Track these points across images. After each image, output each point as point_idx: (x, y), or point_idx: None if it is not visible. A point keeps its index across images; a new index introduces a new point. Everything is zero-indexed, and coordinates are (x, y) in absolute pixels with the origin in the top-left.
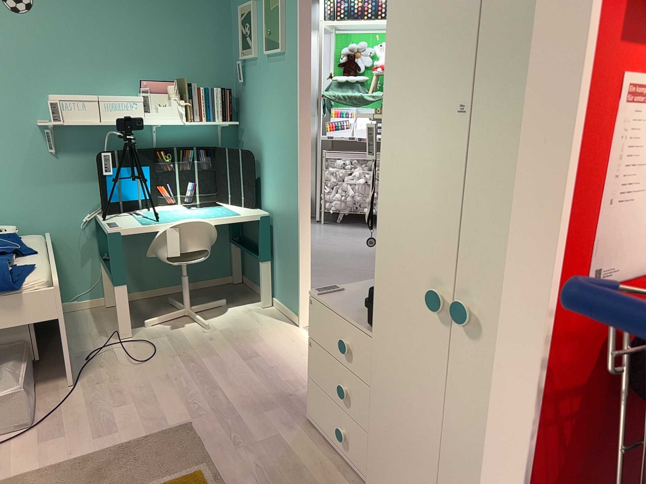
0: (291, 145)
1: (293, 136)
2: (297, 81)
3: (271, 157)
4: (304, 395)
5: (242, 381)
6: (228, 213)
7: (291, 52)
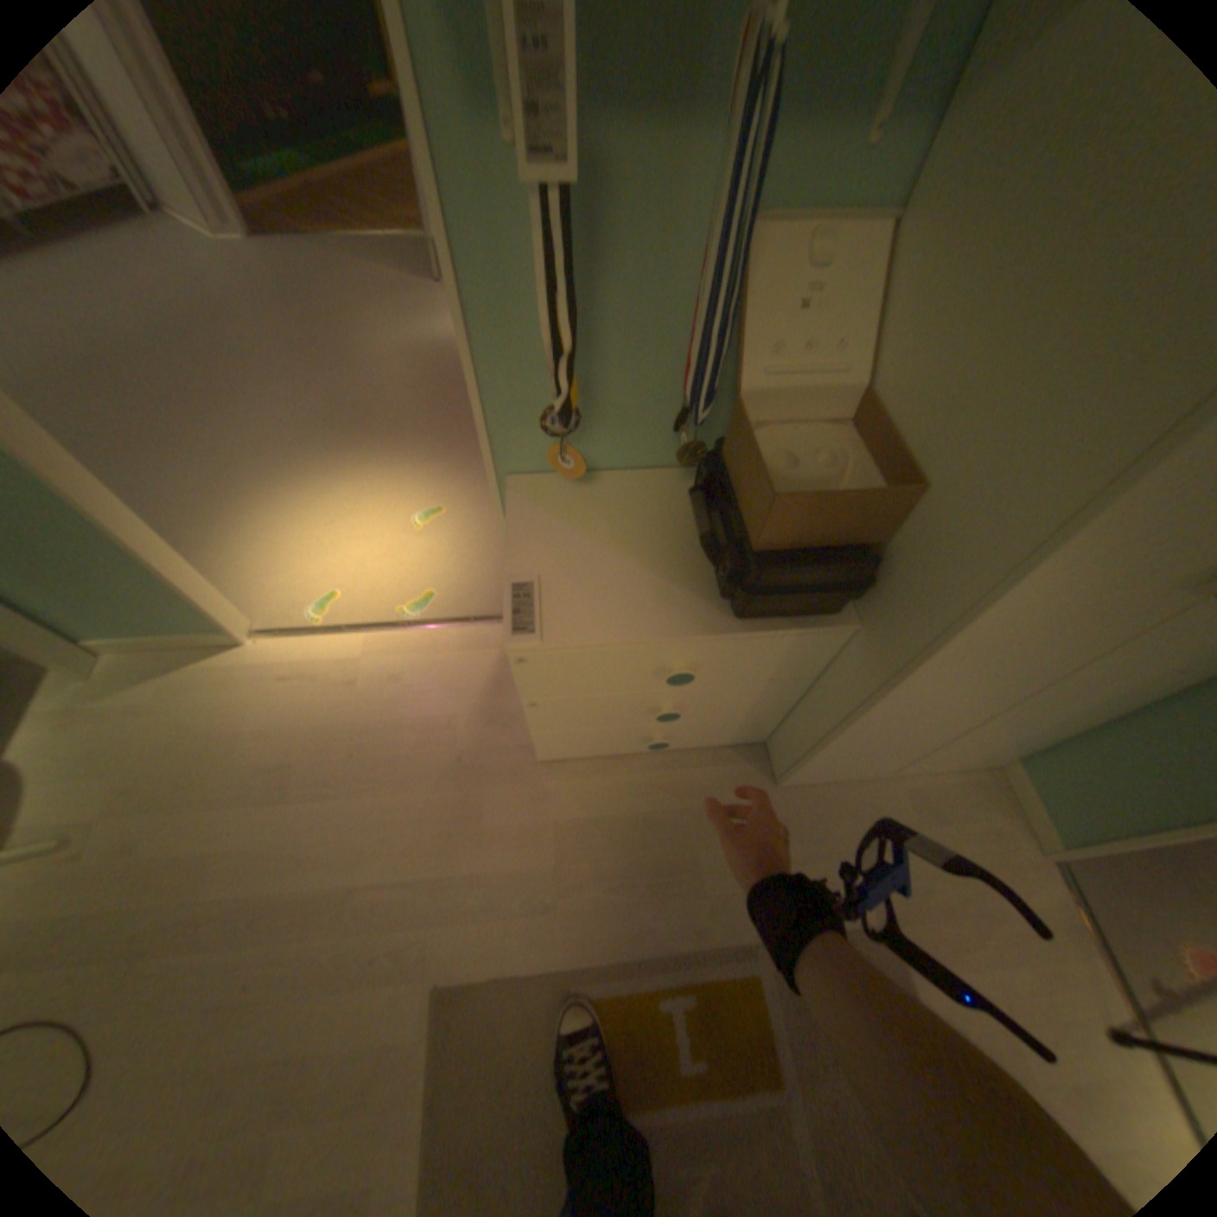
0: None
1: None
2: None
3: None
4: (473, 737)
5: (356, 833)
6: None
7: None
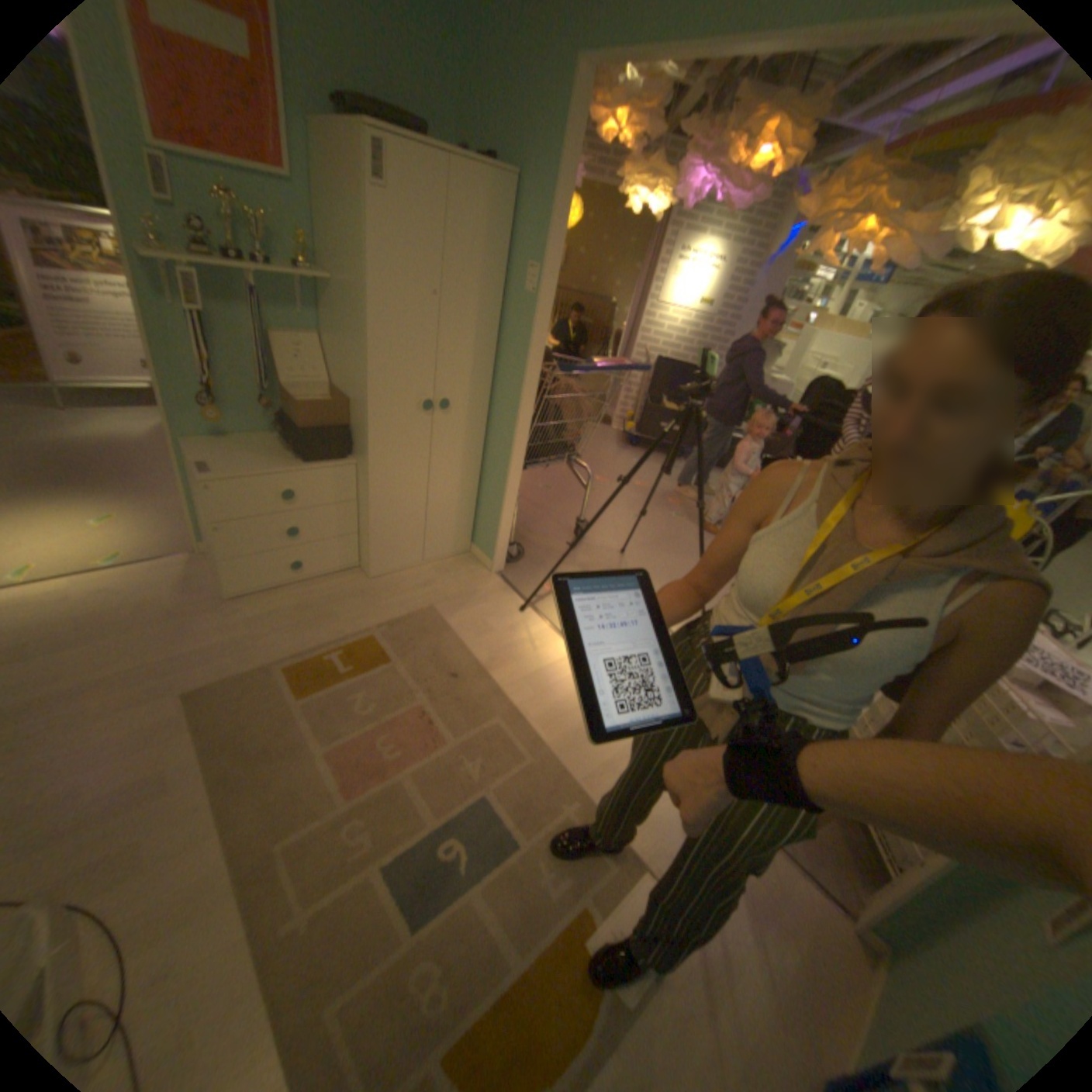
0: None
1: None
2: None
3: None
4: (173, 603)
5: (94, 658)
6: None
7: None
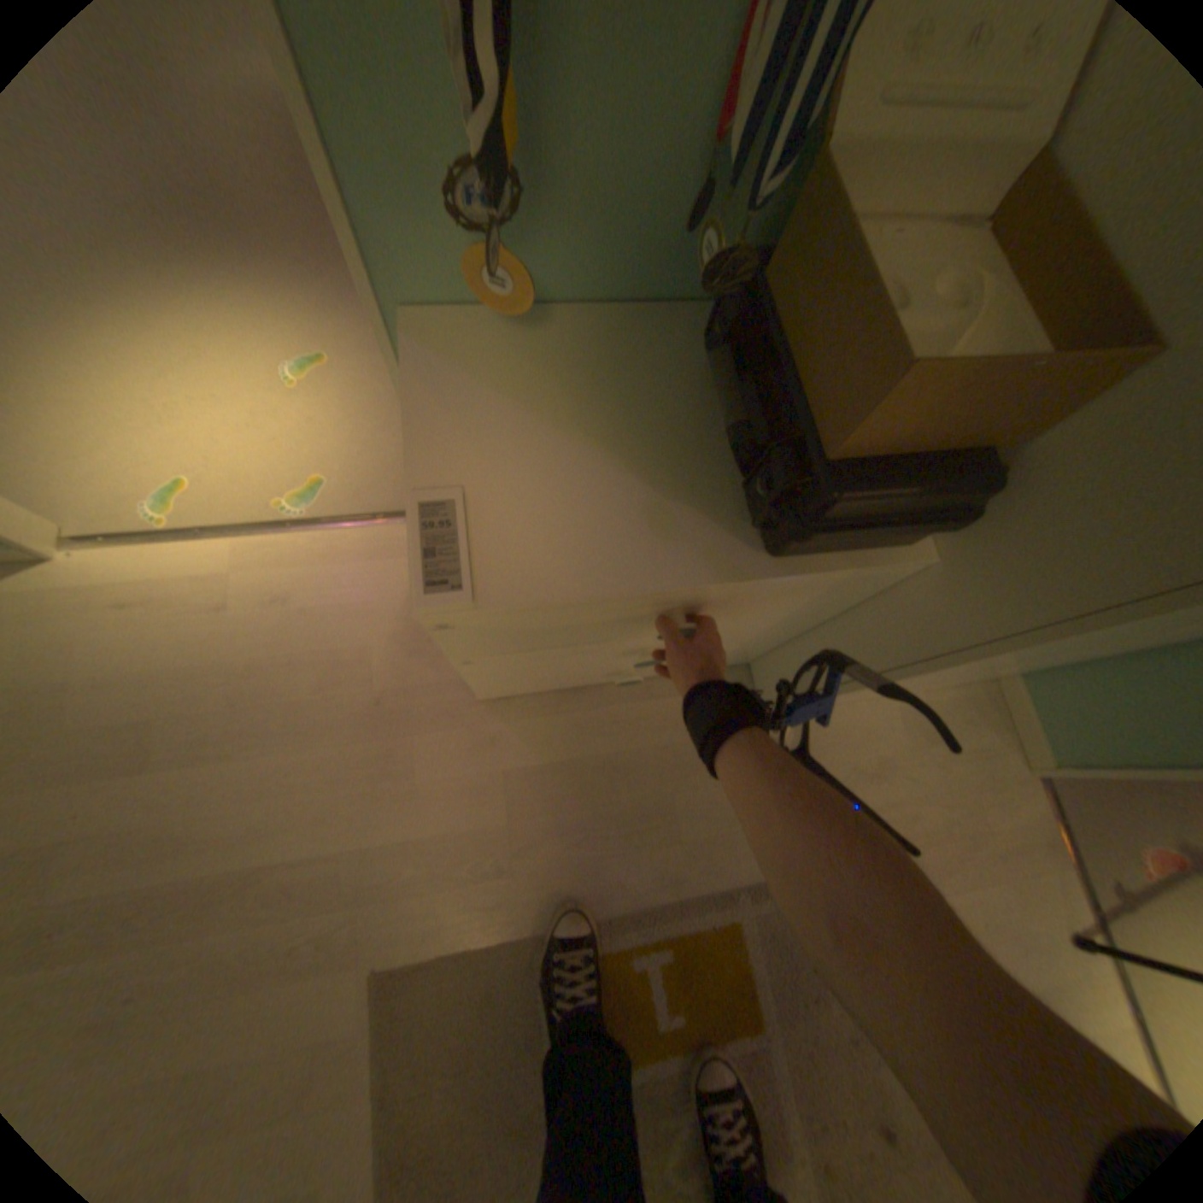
0: None
1: None
2: None
3: None
4: (393, 674)
5: (250, 803)
6: None
7: None
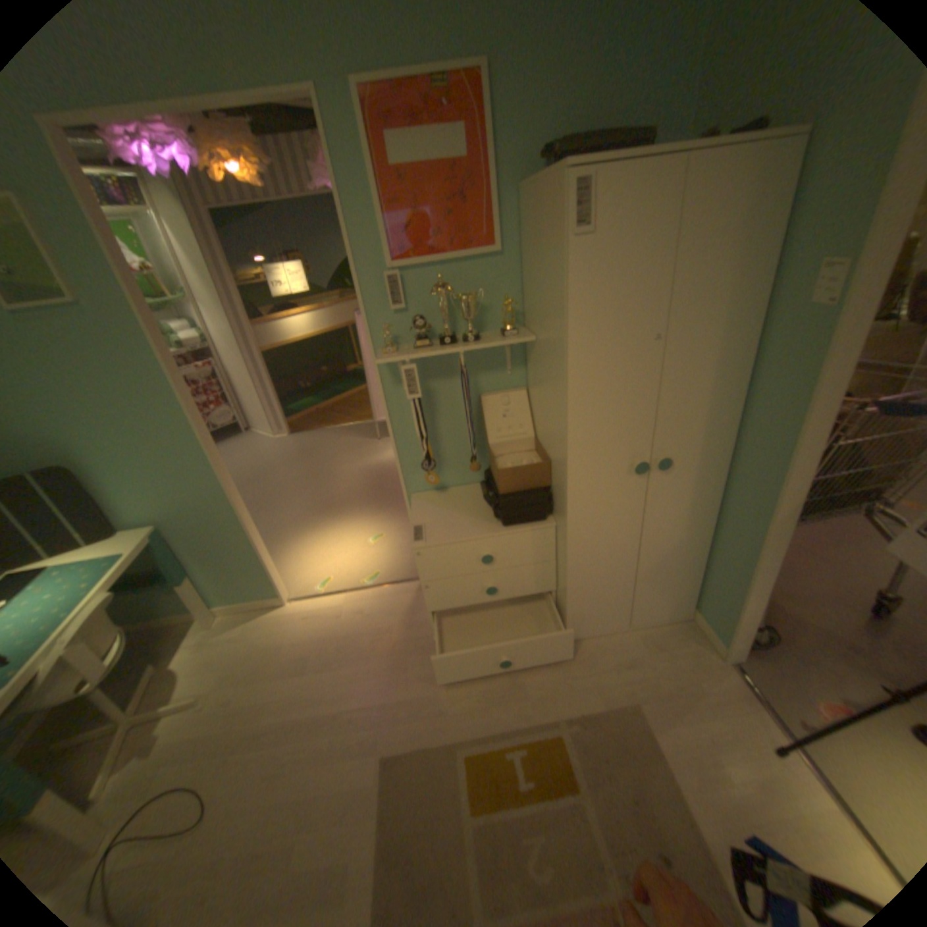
0: (170, 426)
1: (170, 414)
2: (143, 339)
3: (113, 458)
4: (400, 635)
5: (340, 686)
6: (95, 566)
7: (100, 298)
